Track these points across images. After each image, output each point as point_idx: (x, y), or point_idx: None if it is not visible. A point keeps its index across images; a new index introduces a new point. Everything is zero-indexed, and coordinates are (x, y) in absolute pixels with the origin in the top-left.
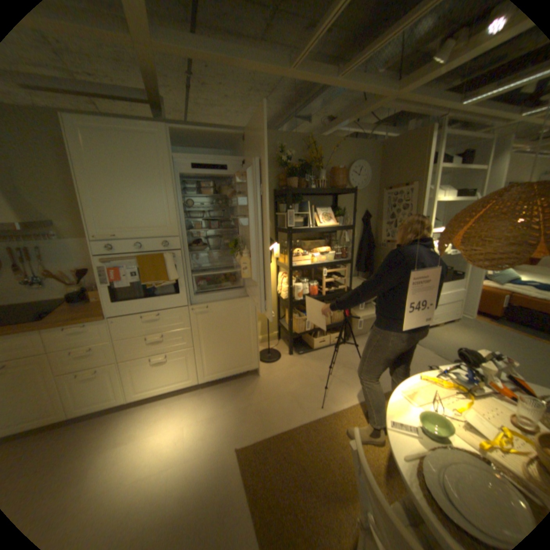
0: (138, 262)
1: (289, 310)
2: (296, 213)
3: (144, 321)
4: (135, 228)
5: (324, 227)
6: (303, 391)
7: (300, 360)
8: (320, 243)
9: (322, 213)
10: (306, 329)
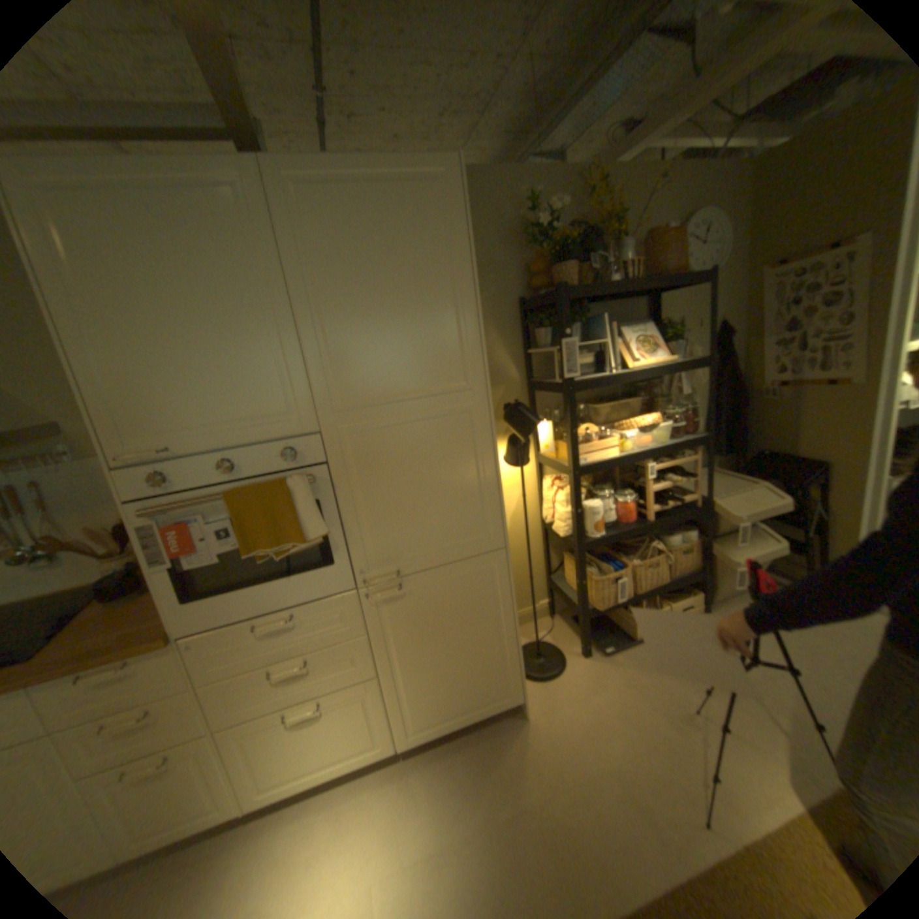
0: (232, 503)
1: (578, 563)
2: (578, 343)
3: (262, 636)
4: (215, 424)
5: (647, 369)
6: (644, 768)
7: (612, 670)
8: (632, 405)
9: (636, 337)
10: (621, 600)
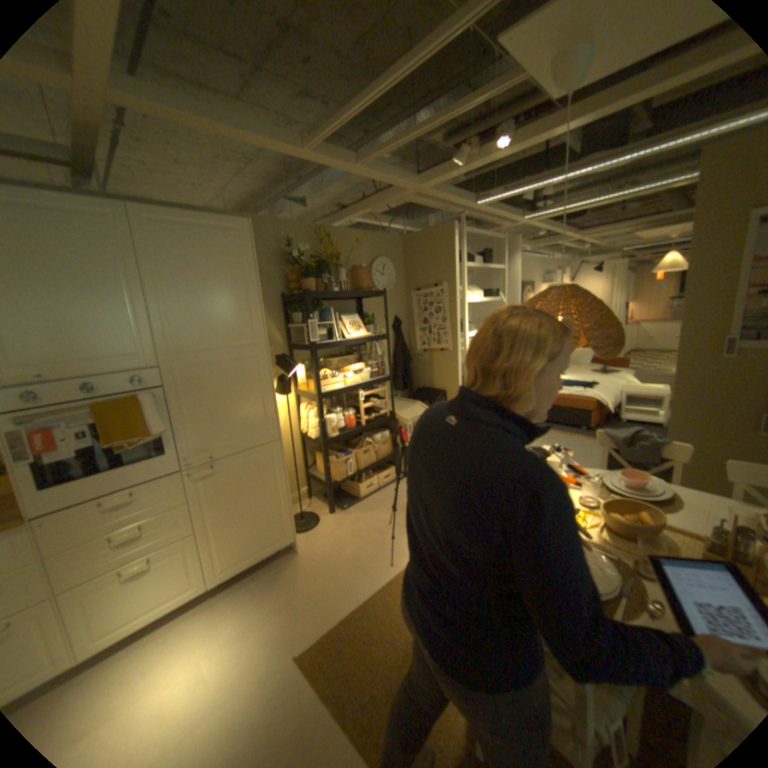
0: (88, 414)
1: (323, 453)
2: (317, 323)
3: (104, 511)
4: (79, 360)
5: (354, 339)
6: (362, 554)
7: (345, 517)
8: (349, 360)
9: (348, 322)
10: (349, 473)
